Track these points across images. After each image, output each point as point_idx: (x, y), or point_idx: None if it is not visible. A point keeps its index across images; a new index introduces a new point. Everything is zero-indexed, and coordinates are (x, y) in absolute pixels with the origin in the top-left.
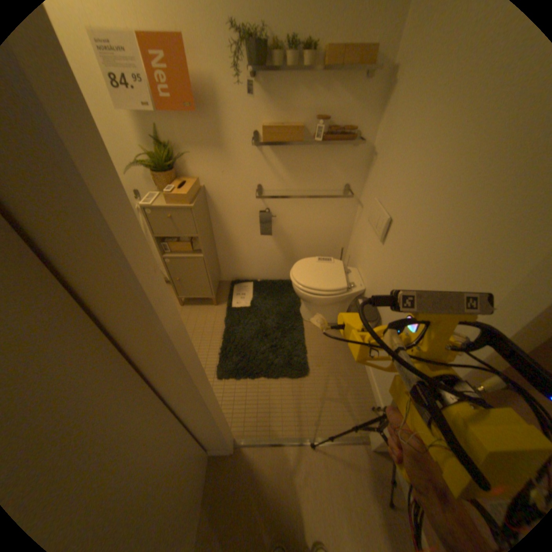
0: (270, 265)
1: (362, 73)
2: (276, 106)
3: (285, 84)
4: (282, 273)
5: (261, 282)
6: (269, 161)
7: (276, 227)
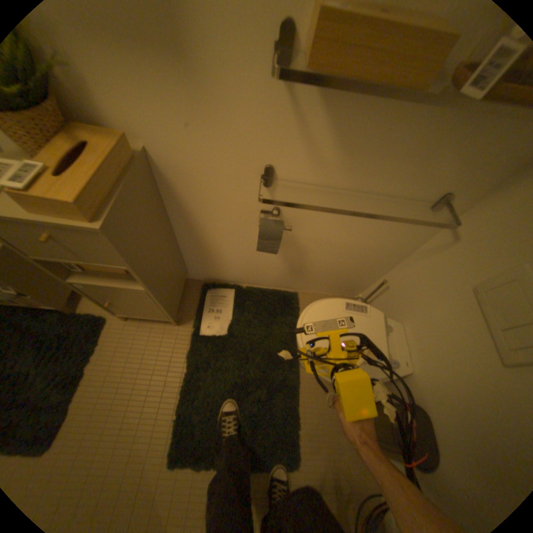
0: (263, 274)
1: None
2: None
3: None
4: (280, 283)
5: (246, 291)
6: (303, 118)
7: (286, 235)
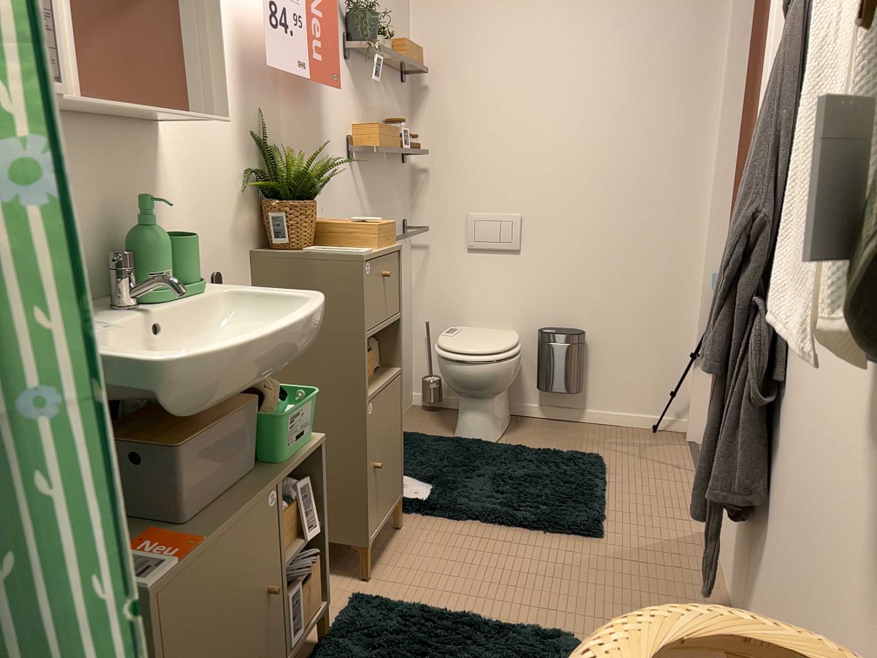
0: None
1: (399, 79)
2: (361, 104)
3: (364, 78)
4: None
5: None
6: (358, 187)
7: None
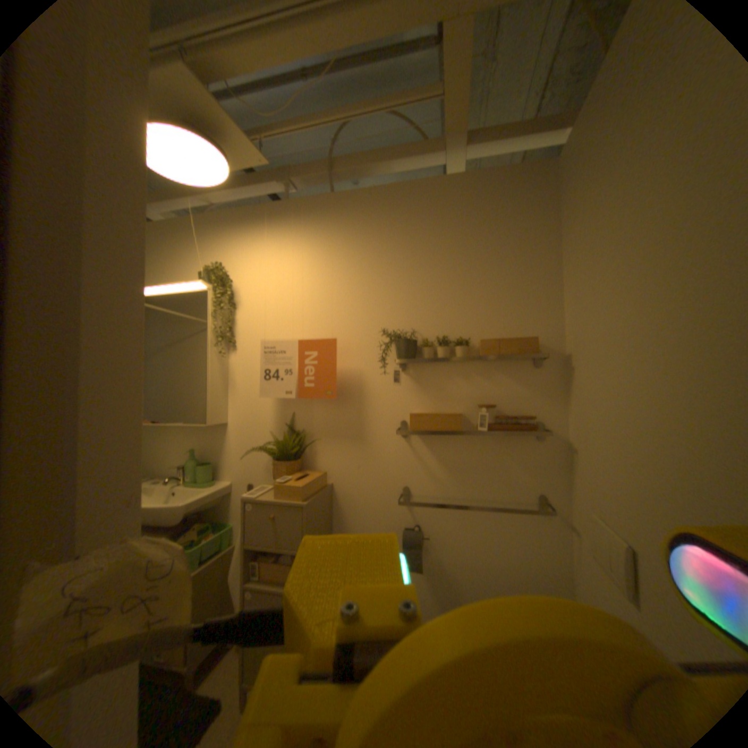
0: None
1: (528, 362)
2: (428, 394)
3: (437, 374)
4: None
5: None
6: (419, 455)
7: (432, 560)
